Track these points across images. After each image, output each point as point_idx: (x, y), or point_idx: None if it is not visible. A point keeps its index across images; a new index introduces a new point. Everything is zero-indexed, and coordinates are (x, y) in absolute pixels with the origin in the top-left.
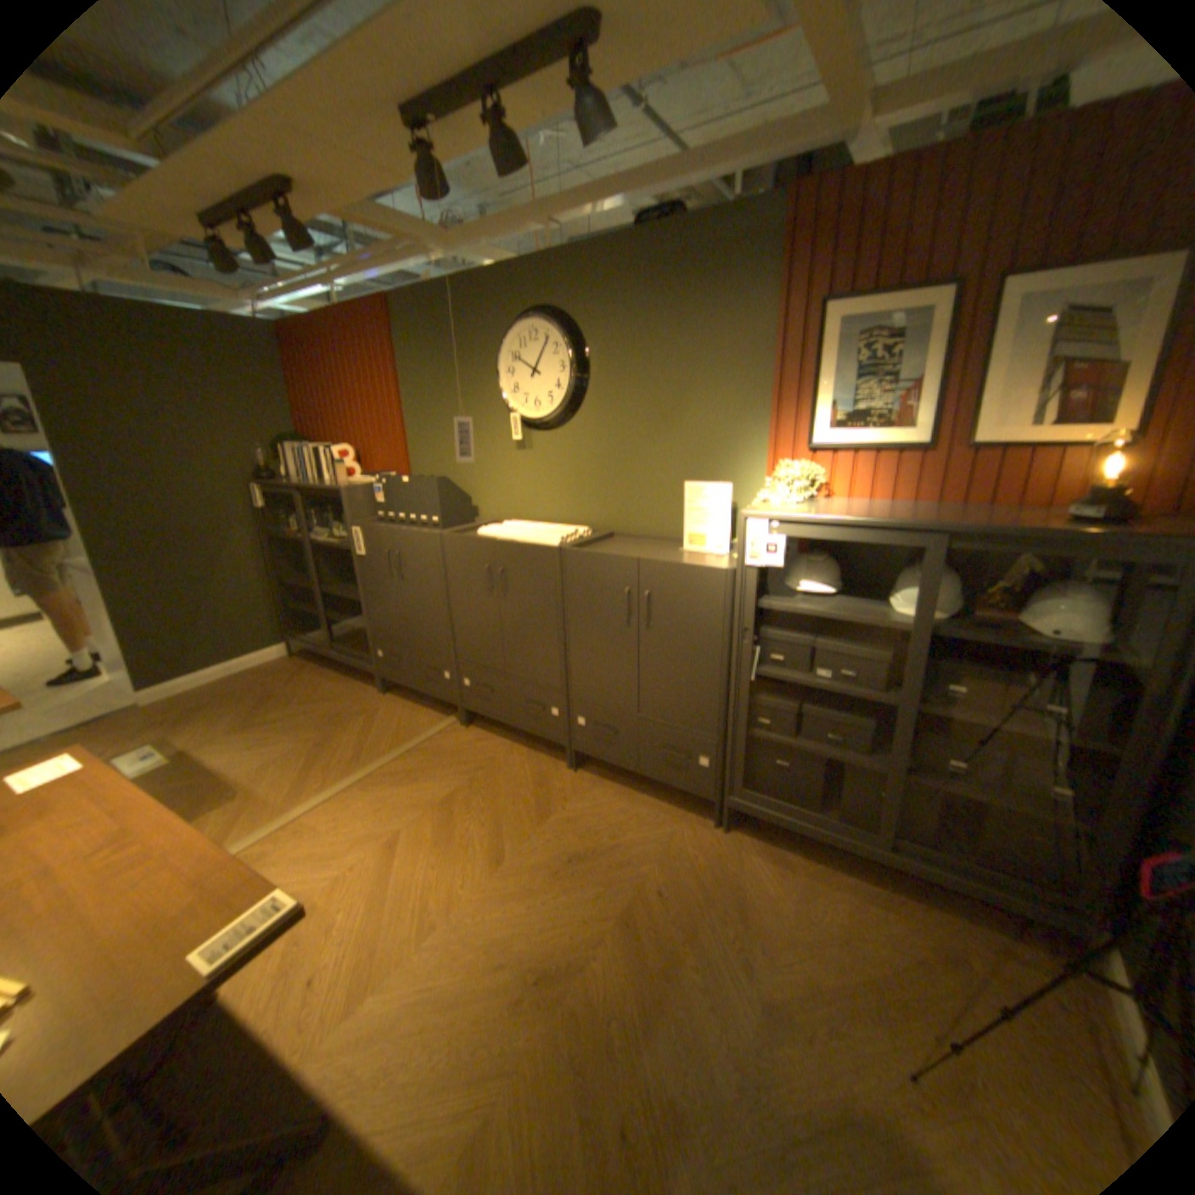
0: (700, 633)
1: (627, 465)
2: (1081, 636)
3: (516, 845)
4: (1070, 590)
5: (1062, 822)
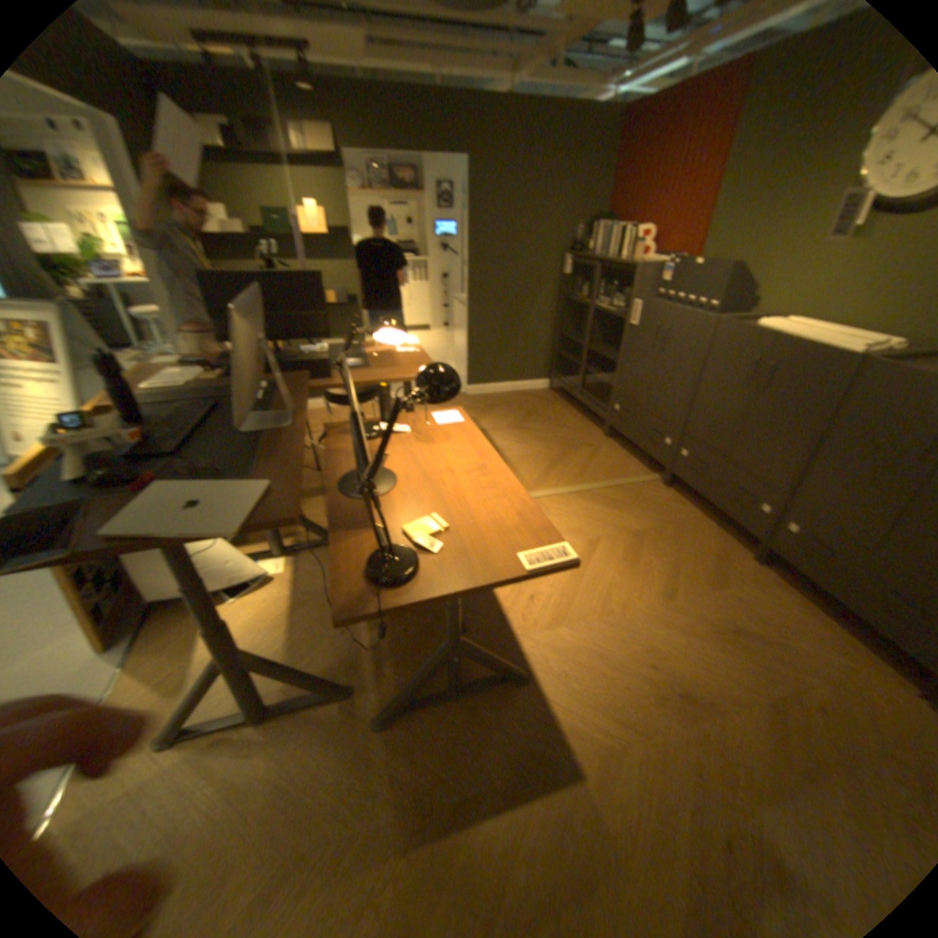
0: None
1: None
2: None
3: (690, 595)
4: None
5: None
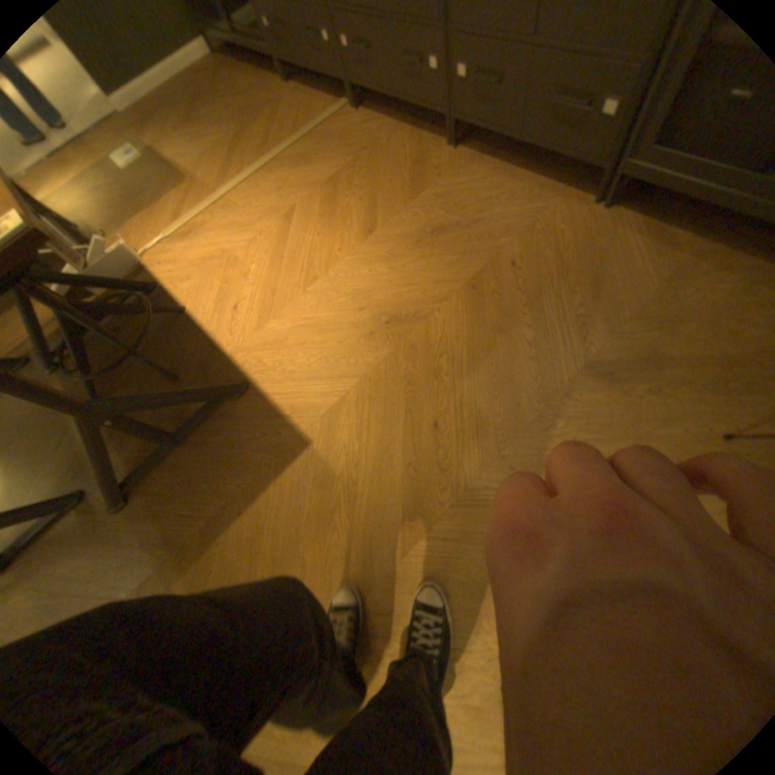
0: None
1: None
2: None
3: (389, 218)
4: None
5: None
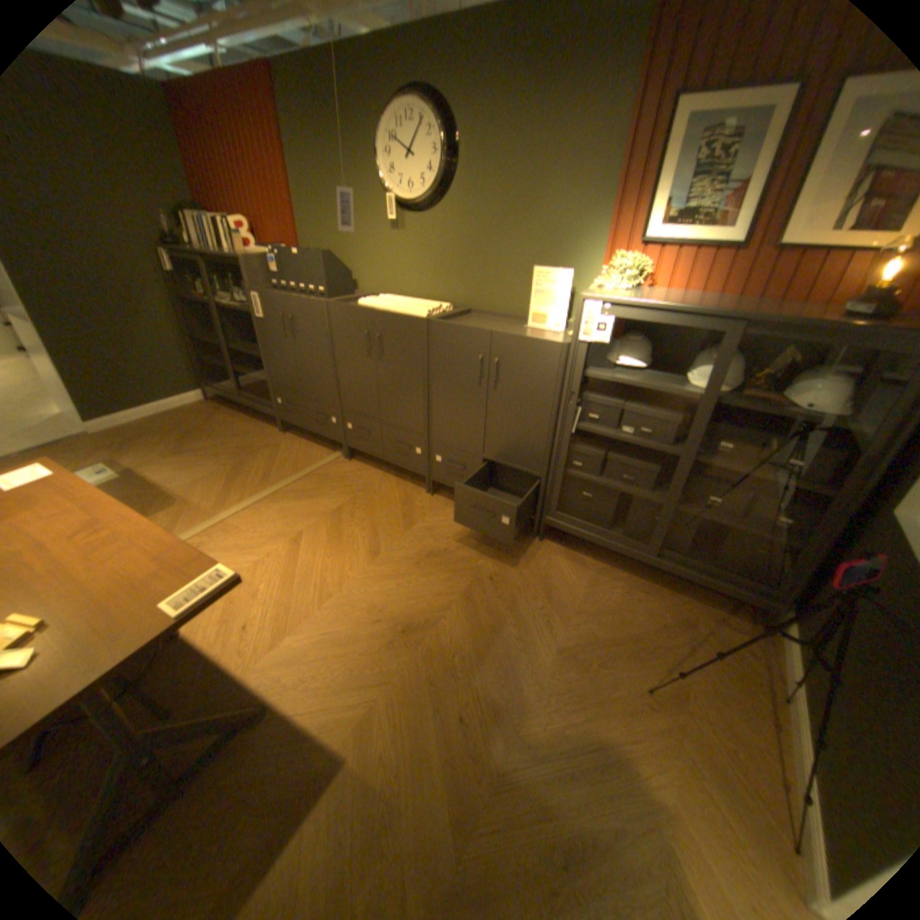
0: (537, 394)
1: (486, 248)
2: (829, 409)
3: (389, 543)
4: (829, 373)
5: (781, 541)
